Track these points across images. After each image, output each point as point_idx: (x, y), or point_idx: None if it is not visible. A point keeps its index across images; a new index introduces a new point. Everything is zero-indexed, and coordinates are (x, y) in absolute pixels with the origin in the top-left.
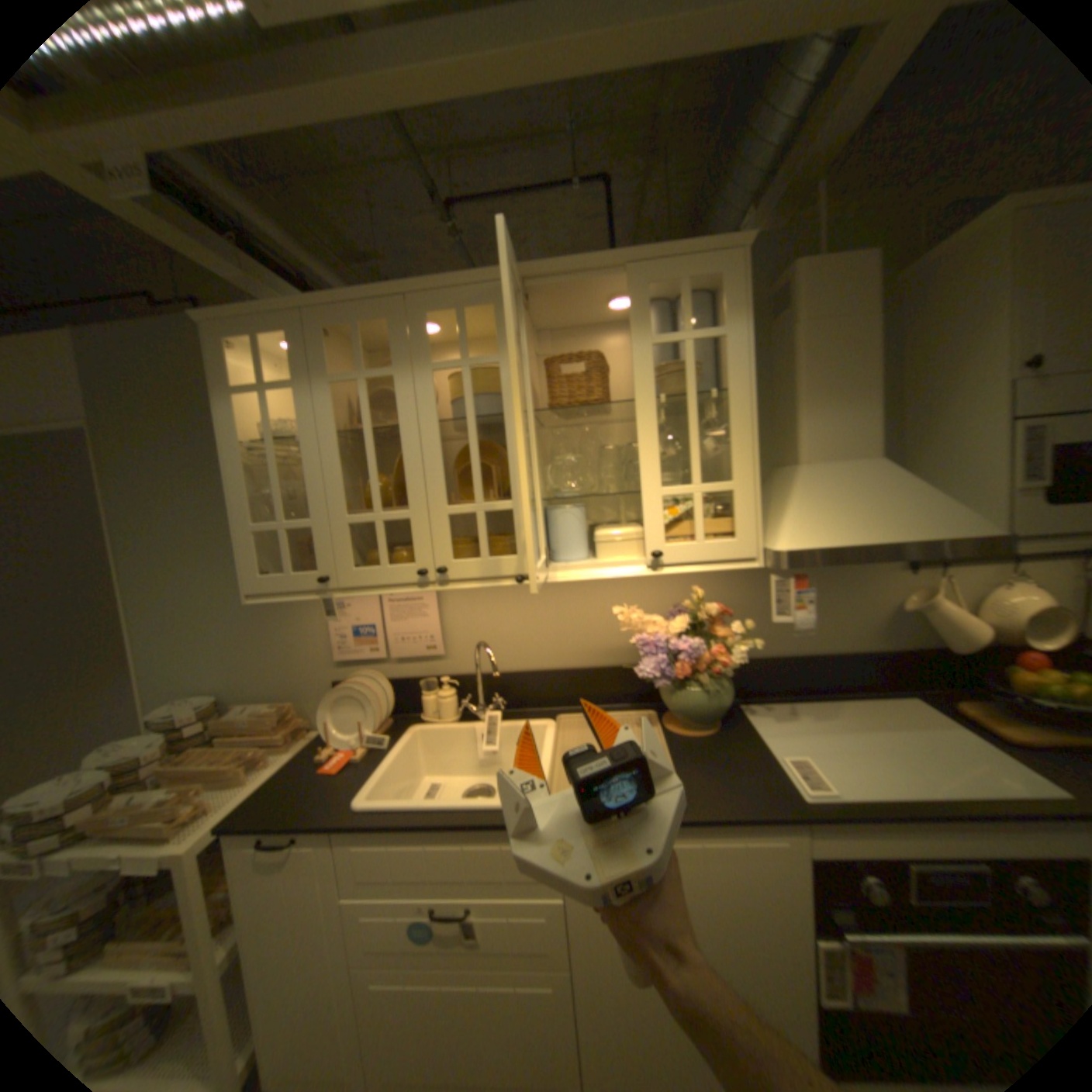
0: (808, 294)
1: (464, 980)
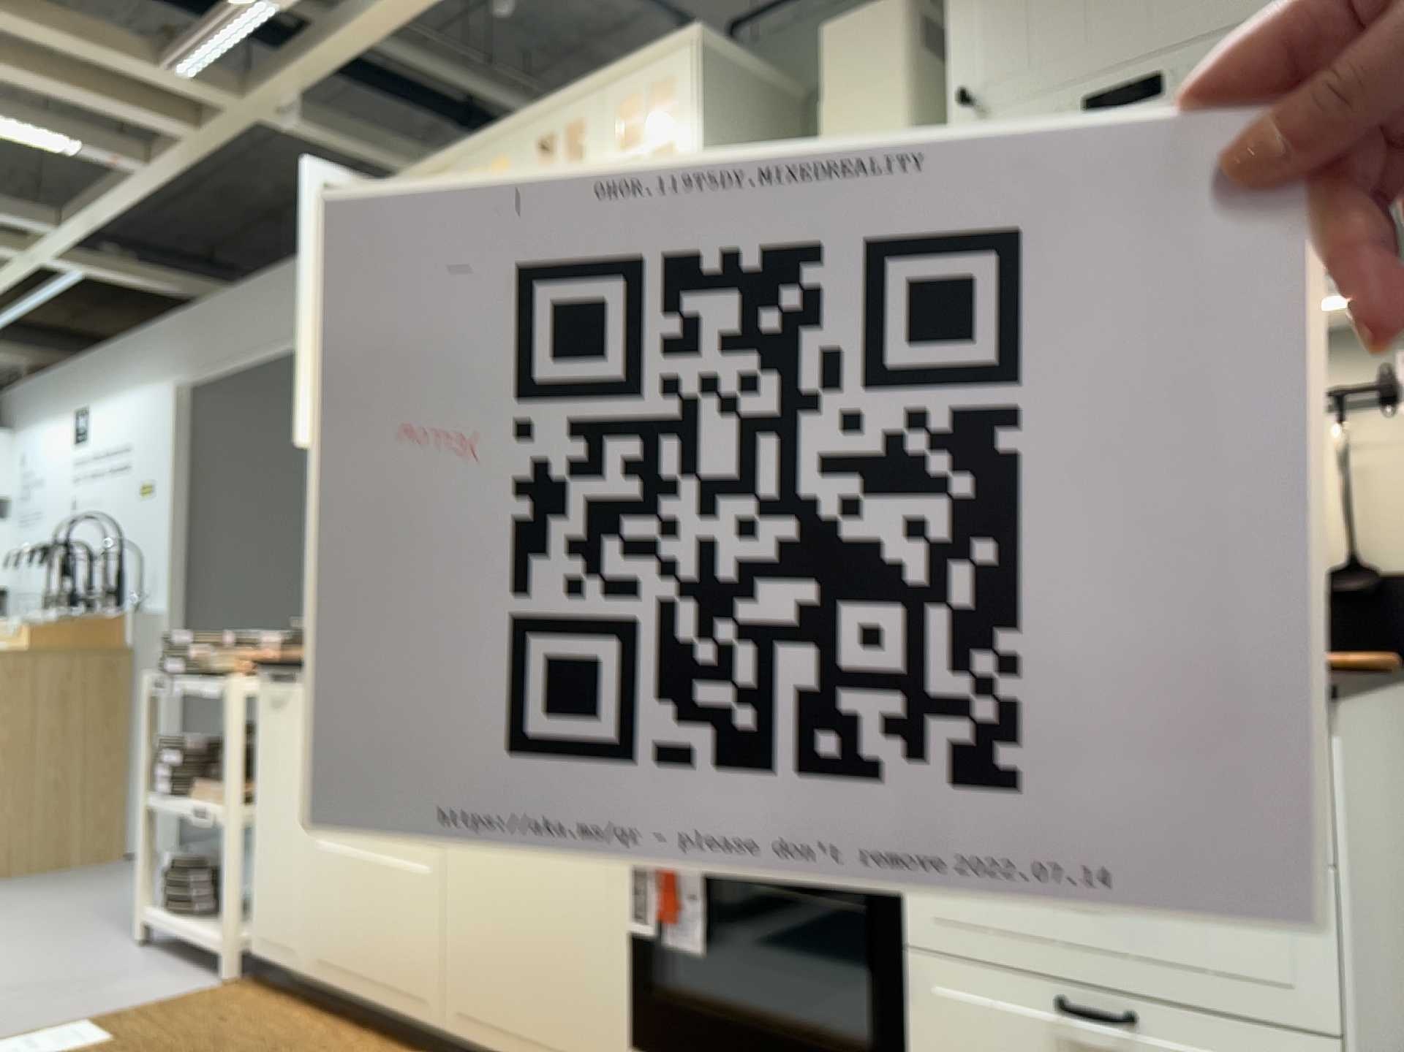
0: (824, 70)
1: (373, 844)
